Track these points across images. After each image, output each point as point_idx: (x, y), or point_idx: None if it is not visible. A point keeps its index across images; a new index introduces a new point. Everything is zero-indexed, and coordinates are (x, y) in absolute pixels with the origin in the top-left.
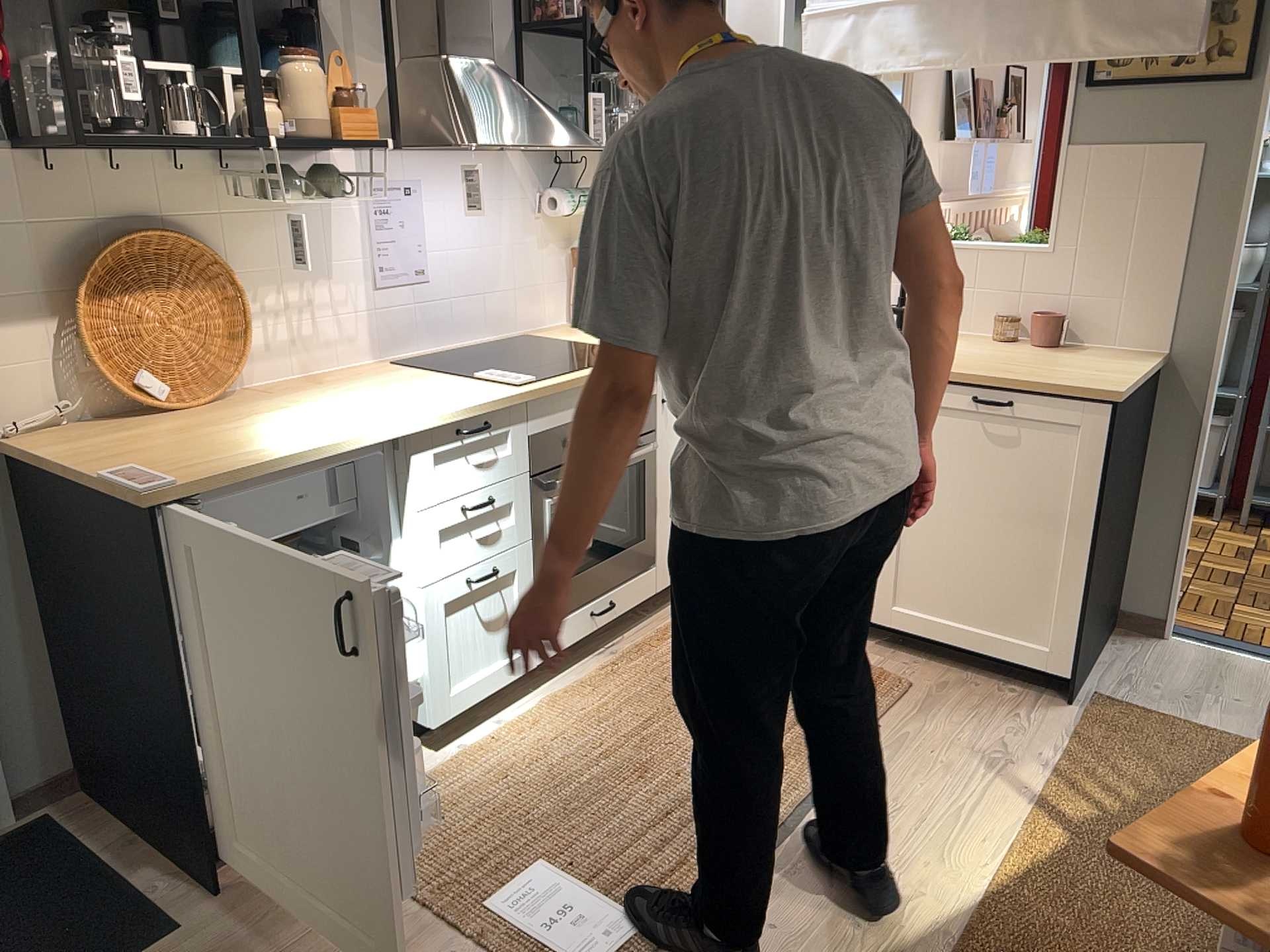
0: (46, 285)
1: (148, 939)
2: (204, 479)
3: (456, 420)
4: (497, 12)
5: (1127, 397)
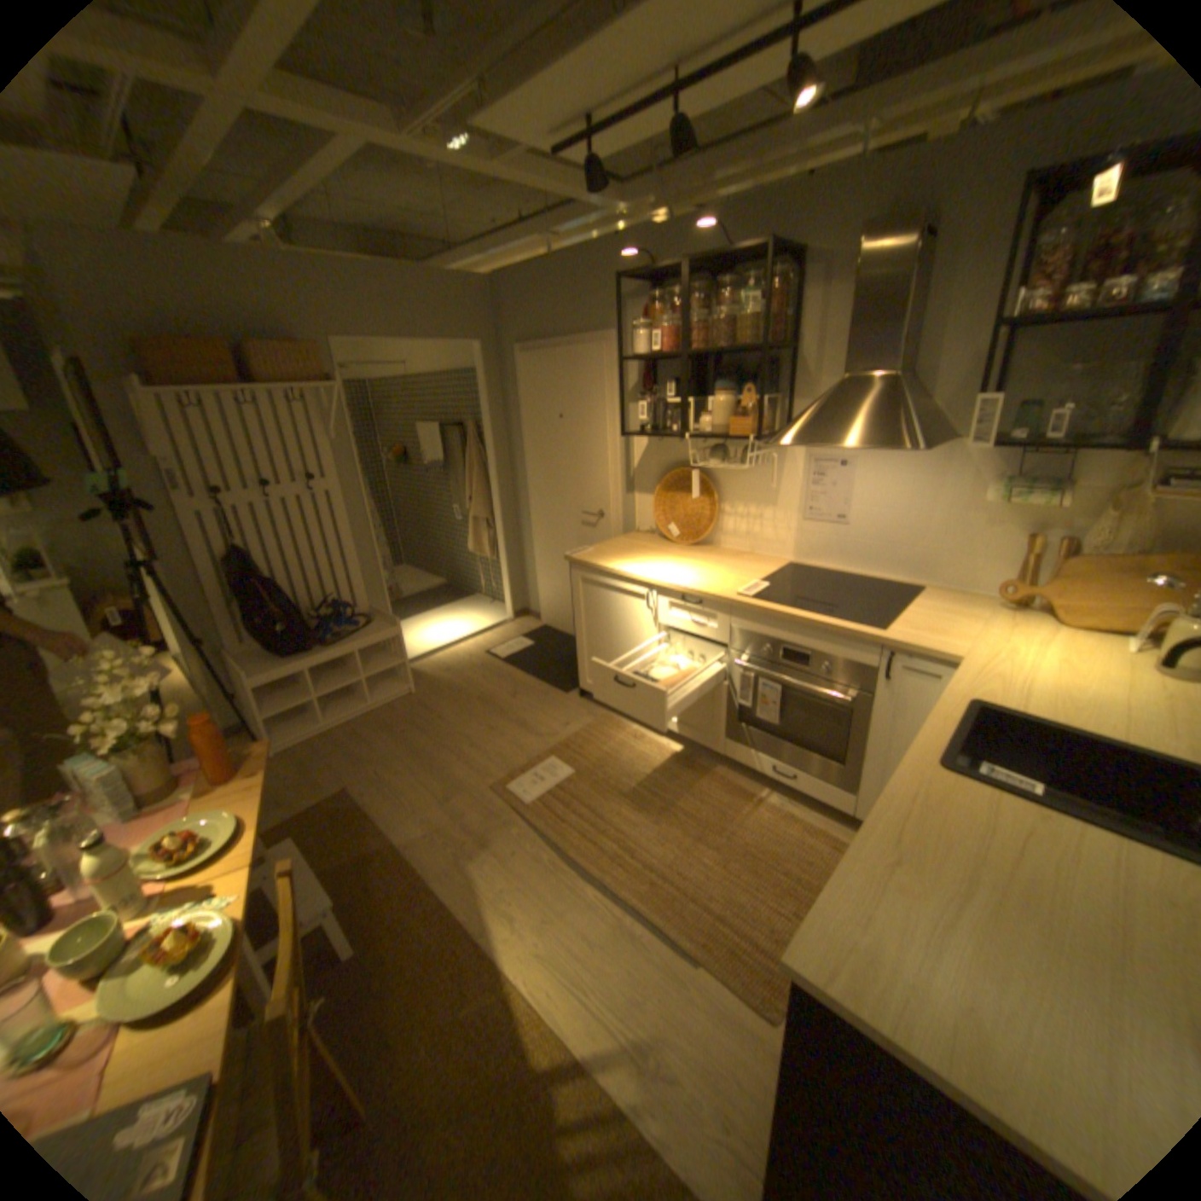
0: (657, 482)
1: (563, 688)
2: (580, 560)
3: (680, 591)
4: (984, 316)
5: (817, 1000)
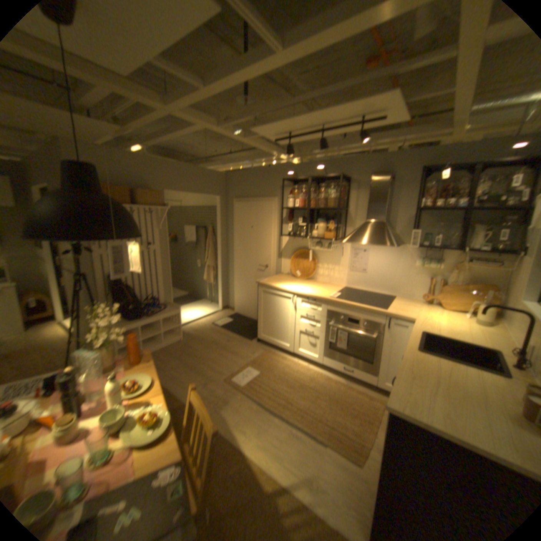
0: (291, 255)
1: (248, 340)
2: (262, 284)
3: (306, 296)
4: (410, 206)
5: (400, 419)
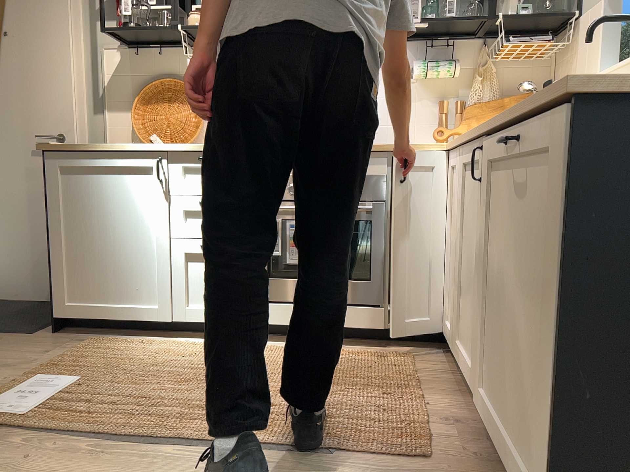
0: (132, 98)
1: (23, 332)
2: (60, 145)
3: (196, 151)
4: None
5: (625, 96)
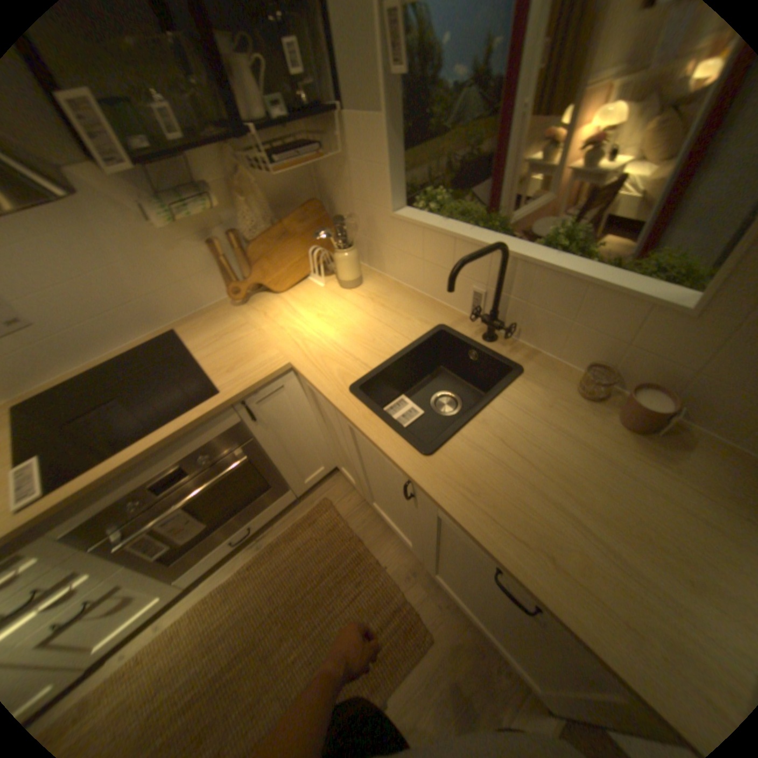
0: None
1: None
2: None
3: None
4: None
5: None
